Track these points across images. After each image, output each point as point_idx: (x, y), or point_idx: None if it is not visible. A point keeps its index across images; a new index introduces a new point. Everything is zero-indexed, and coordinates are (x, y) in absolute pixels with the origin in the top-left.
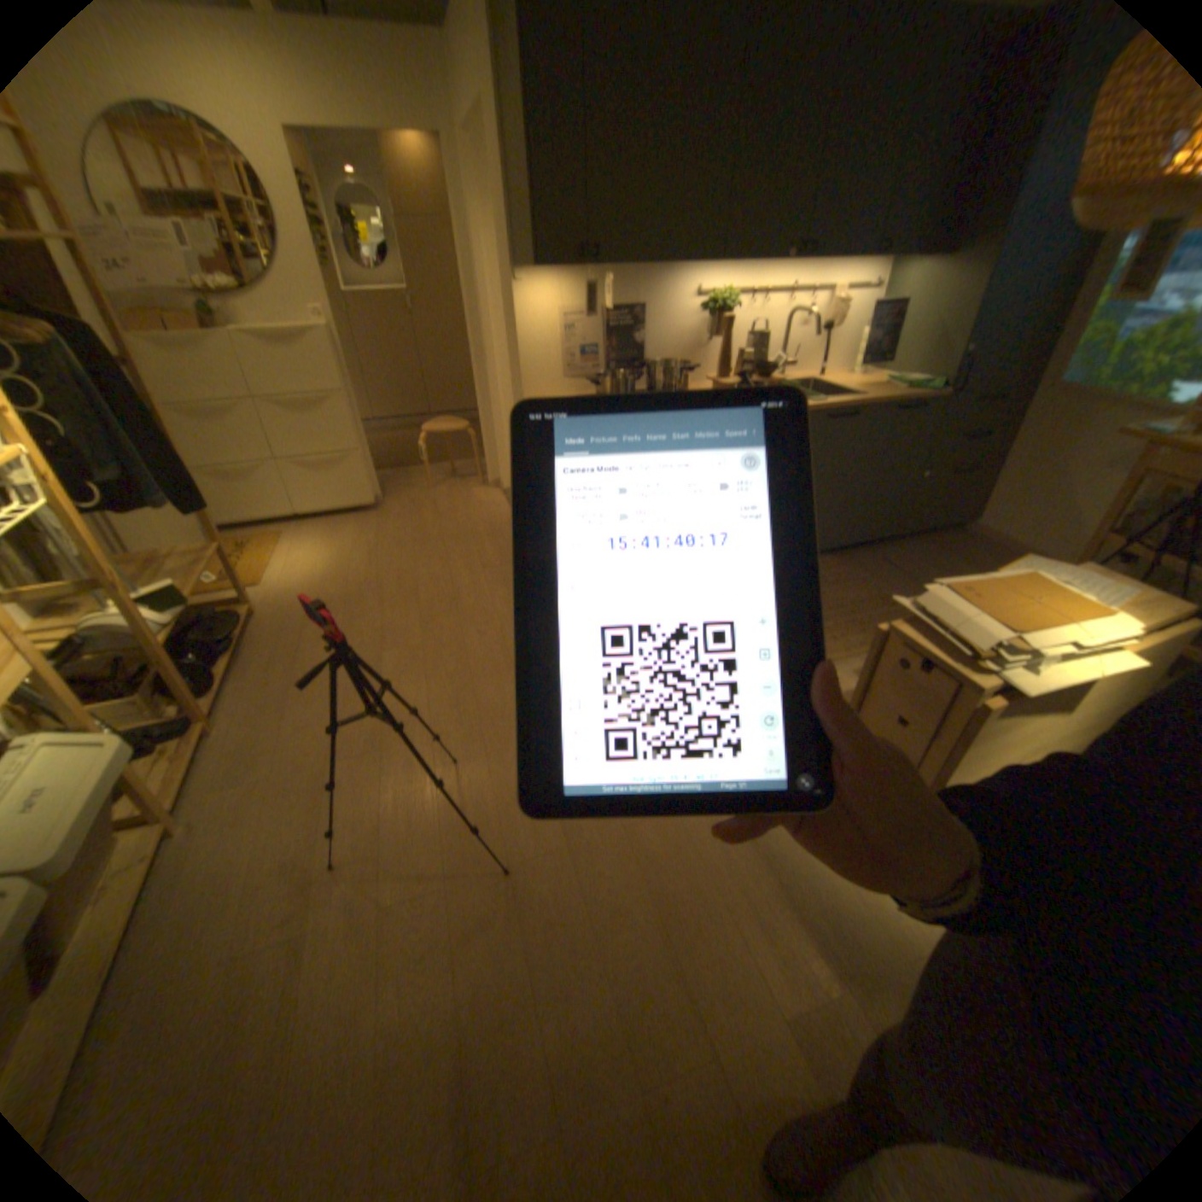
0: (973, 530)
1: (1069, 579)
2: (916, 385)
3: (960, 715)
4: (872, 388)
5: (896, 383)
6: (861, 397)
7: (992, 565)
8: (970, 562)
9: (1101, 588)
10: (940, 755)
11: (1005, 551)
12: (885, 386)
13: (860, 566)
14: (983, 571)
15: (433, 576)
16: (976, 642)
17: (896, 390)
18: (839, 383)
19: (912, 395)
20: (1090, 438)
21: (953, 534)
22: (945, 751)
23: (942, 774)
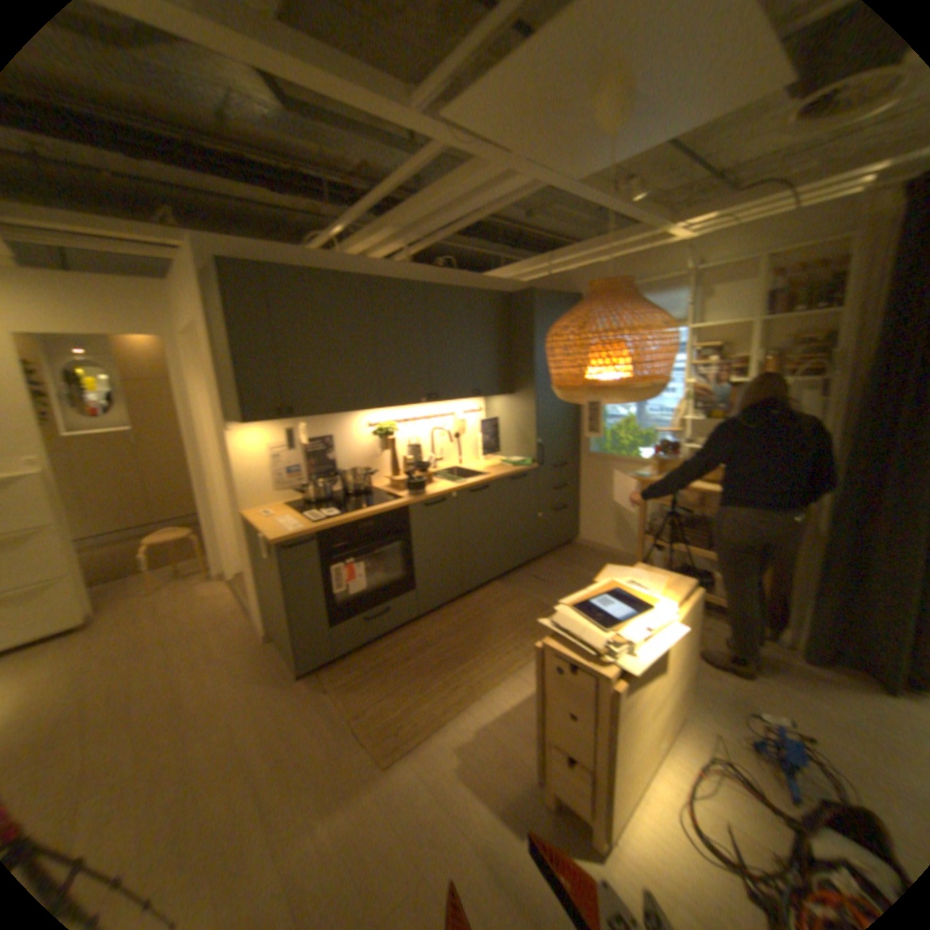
0: (577, 543)
1: (632, 578)
2: (516, 464)
3: (604, 702)
4: (492, 469)
5: (504, 464)
6: (486, 476)
7: (595, 565)
8: (582, 566)
9: (649, 579)
10: (603, 738)
11: (598, 553)
12: (499, 466)
13: (518, 585)
14: (591, 570)
15: (149, 691)
16: (594, 644)
17: (506, 469)
18: (472, 468)
19: (515, 470)
20: (614, 480)
21: (567, 548)
22: (605, 734)
23: (610, 754)
